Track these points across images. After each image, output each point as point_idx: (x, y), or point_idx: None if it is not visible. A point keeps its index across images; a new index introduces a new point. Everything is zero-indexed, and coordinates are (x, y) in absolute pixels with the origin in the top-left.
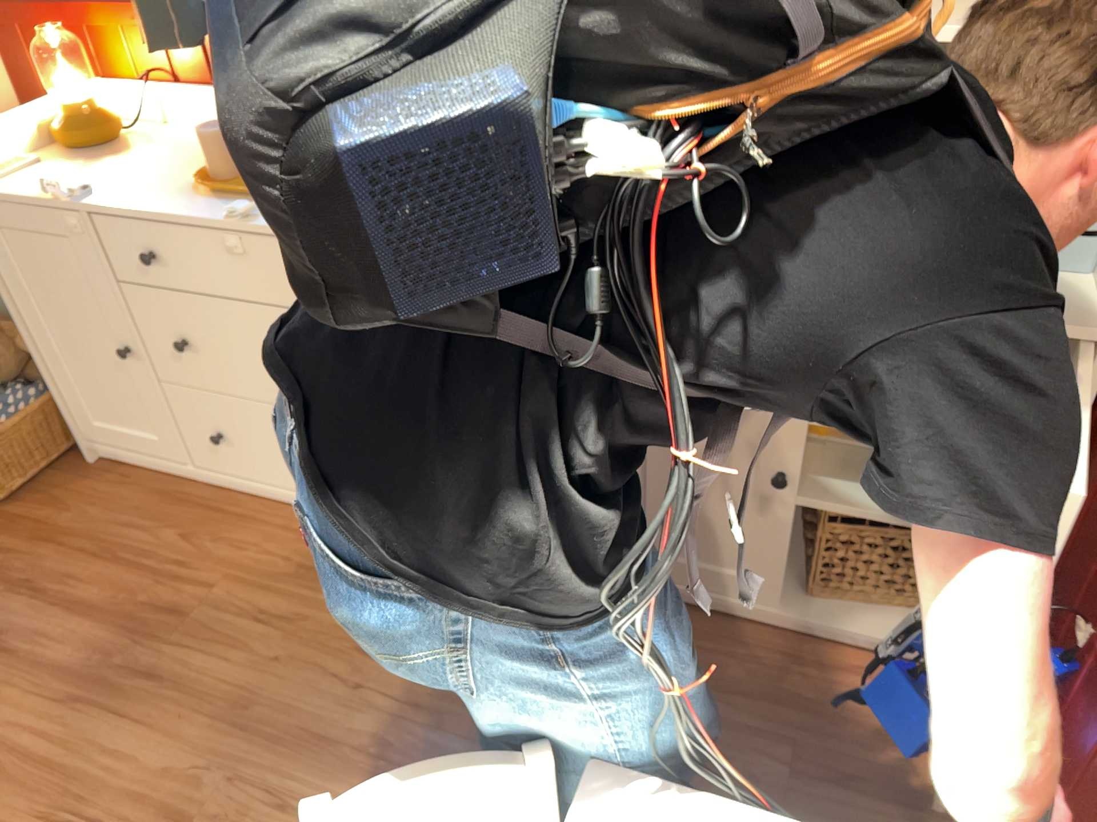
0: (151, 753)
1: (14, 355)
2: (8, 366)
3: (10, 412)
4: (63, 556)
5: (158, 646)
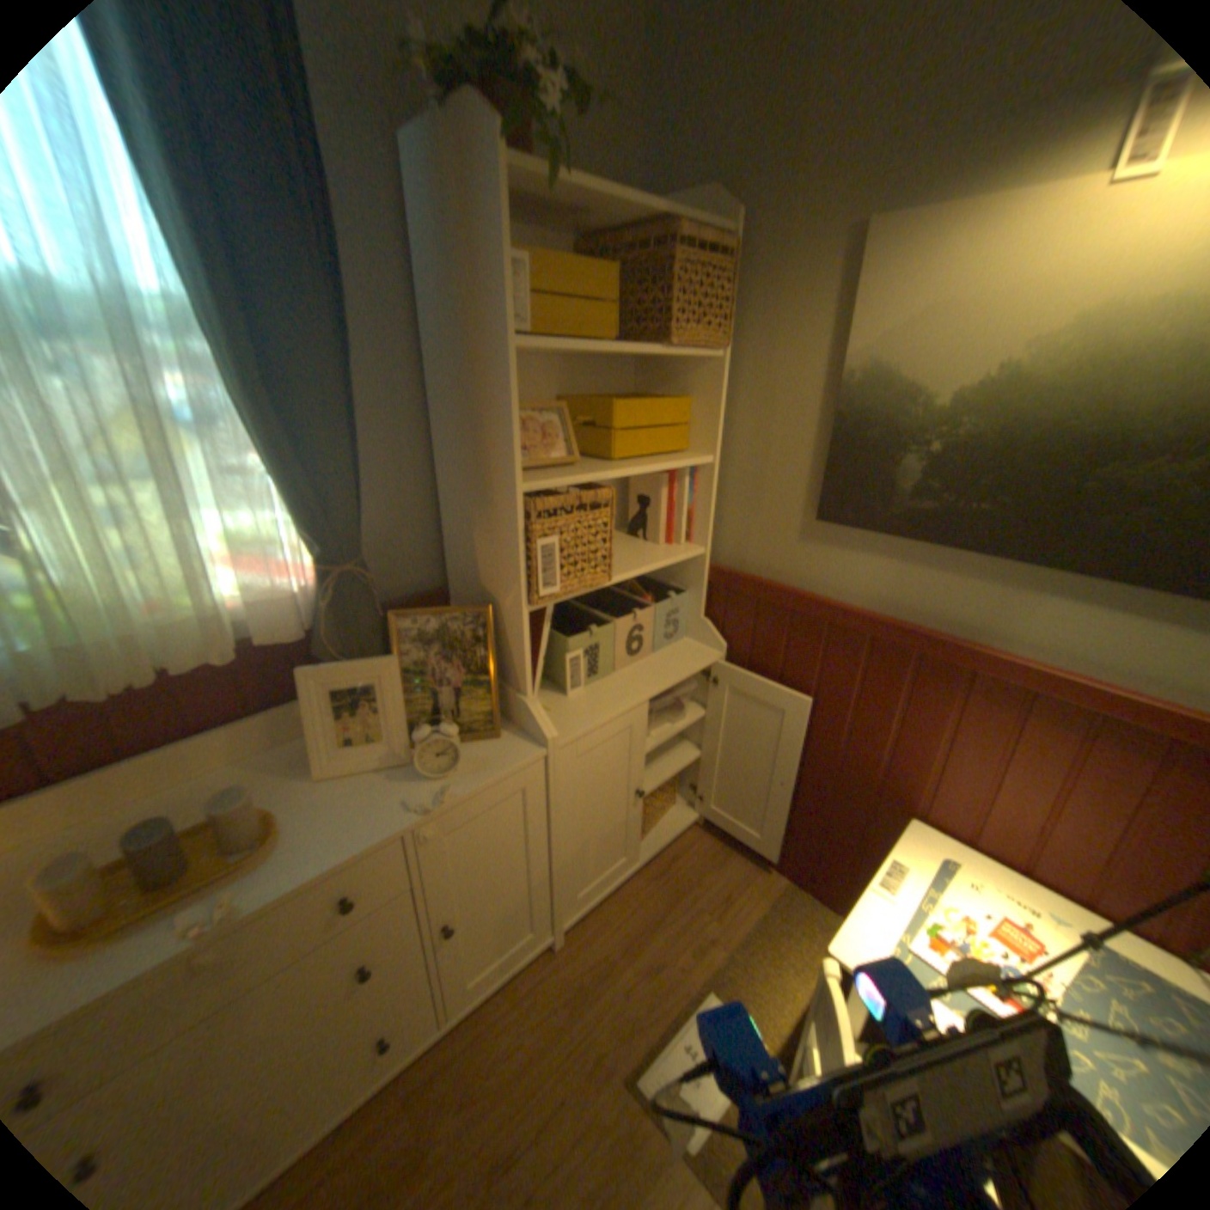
0: None
1: None
2: None
3: None
4: None
5: None
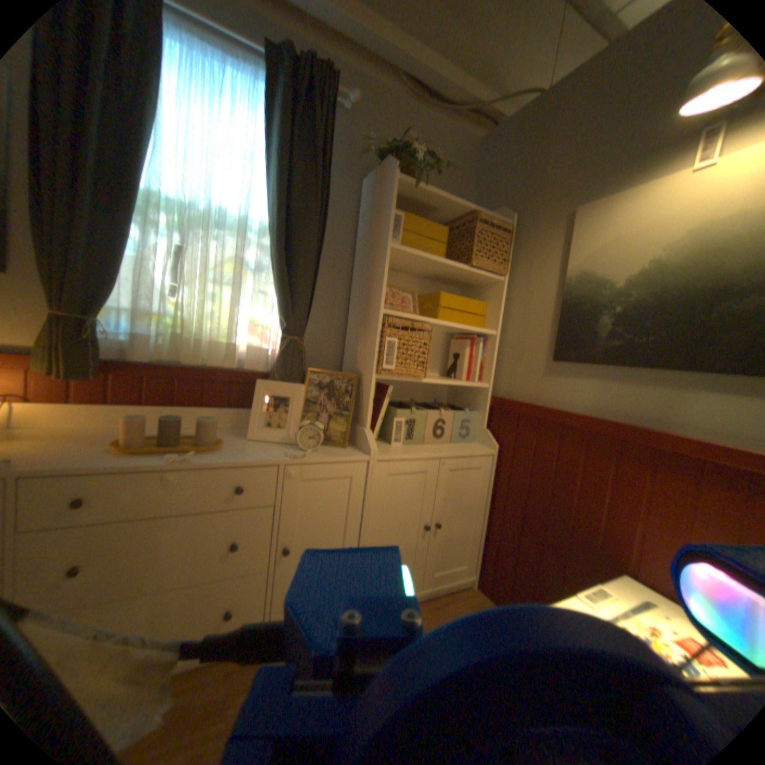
0: None
1: None
2: None
3: None
4: None
5: None
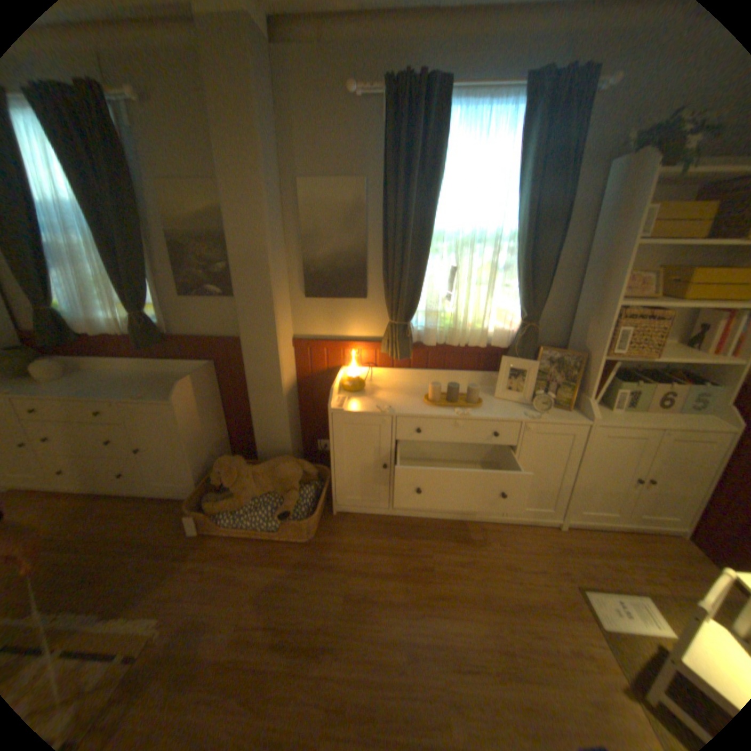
0: (472, 637)
1: (299, 473)
2: (297, 479)
3: (302, 499)
4: (354, 560)
5: (432, 590)
